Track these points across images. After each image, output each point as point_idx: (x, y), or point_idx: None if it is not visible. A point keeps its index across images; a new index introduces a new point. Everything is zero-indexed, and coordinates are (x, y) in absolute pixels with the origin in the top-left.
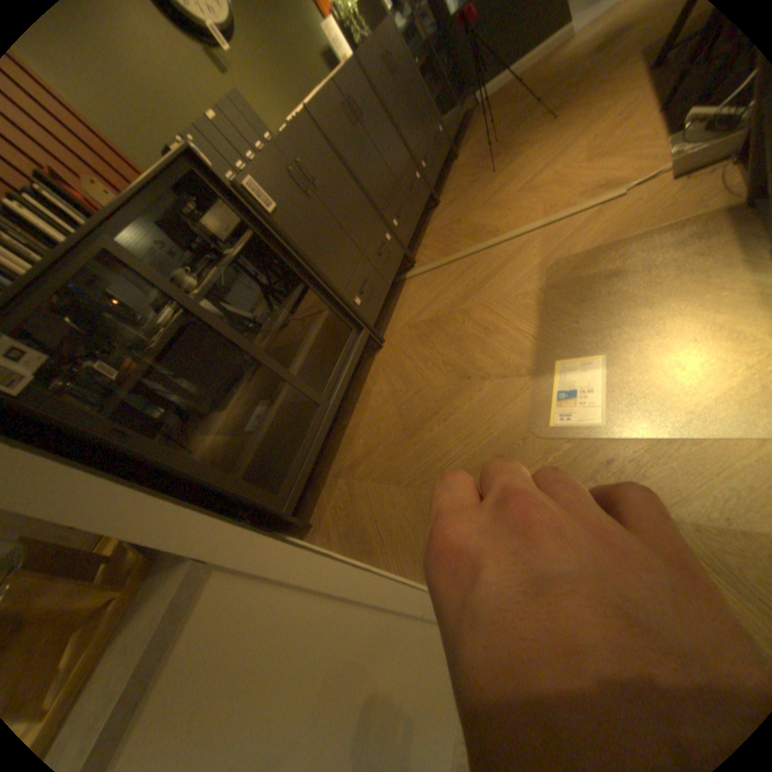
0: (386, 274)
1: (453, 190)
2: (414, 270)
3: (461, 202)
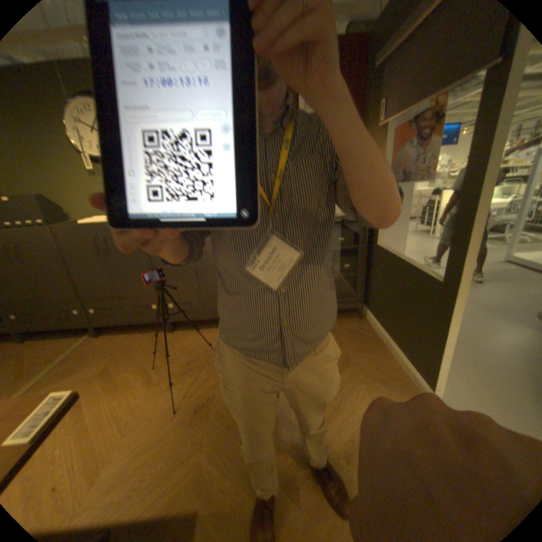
0: (53, 323)
1: (175, 339)
2: (82, 339)
3: (140, 350)
